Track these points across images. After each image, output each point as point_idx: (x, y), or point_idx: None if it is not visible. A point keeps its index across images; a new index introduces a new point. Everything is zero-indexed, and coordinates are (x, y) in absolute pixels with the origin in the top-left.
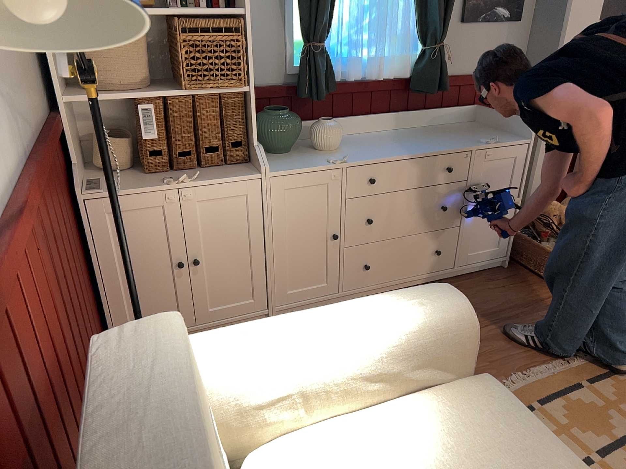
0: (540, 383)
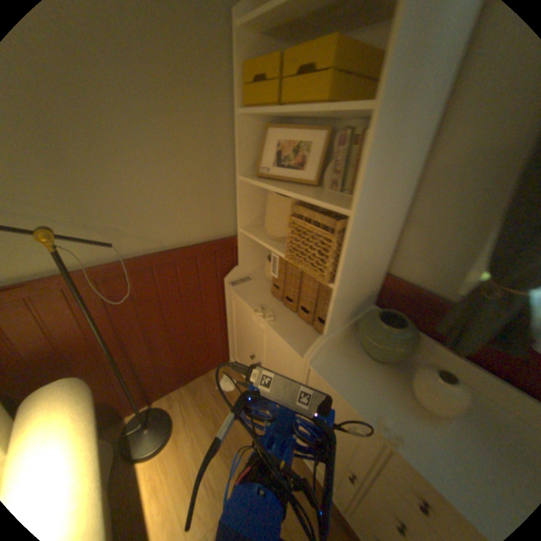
0: None
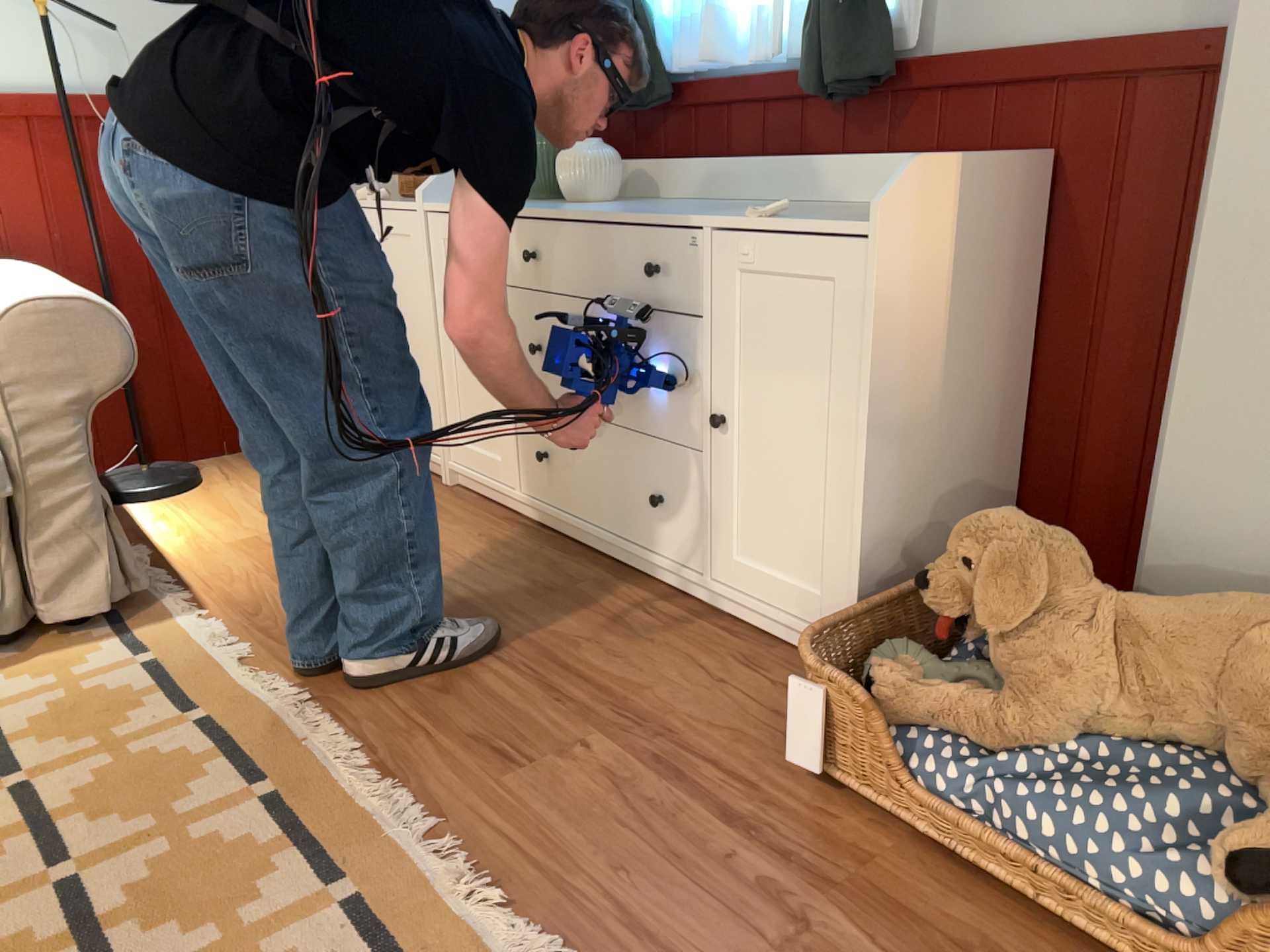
0: (275, 724)
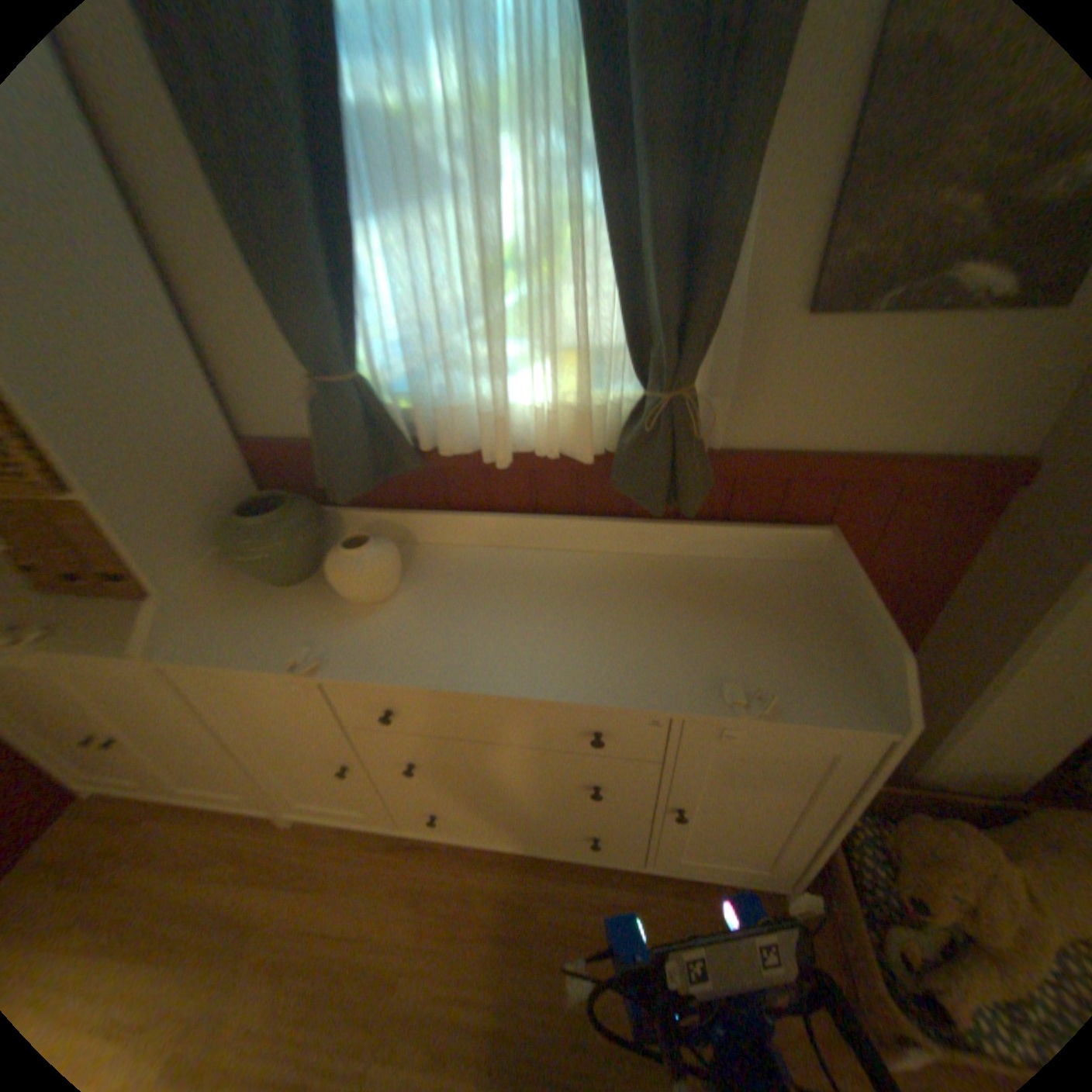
0: None
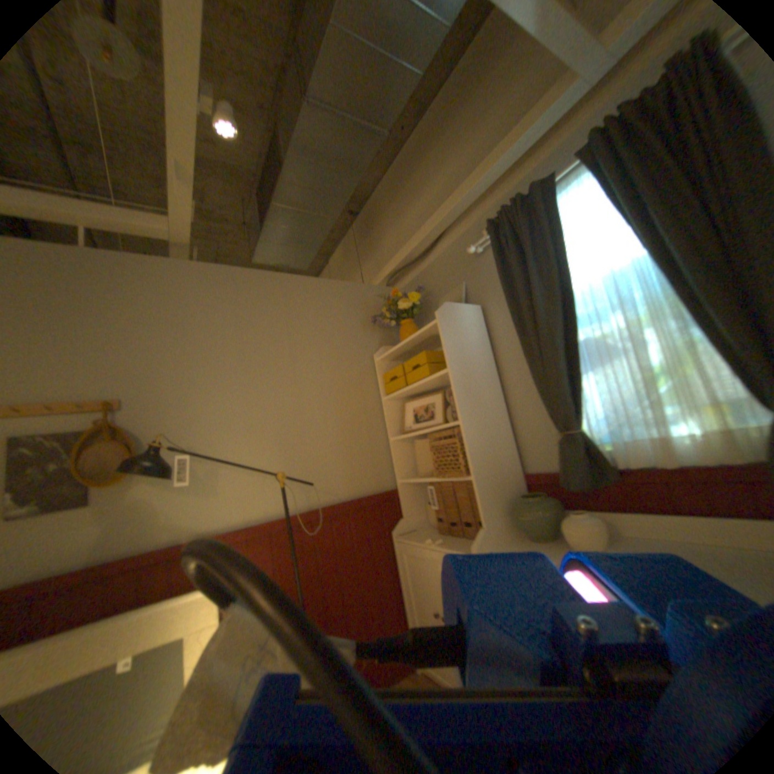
0: None
